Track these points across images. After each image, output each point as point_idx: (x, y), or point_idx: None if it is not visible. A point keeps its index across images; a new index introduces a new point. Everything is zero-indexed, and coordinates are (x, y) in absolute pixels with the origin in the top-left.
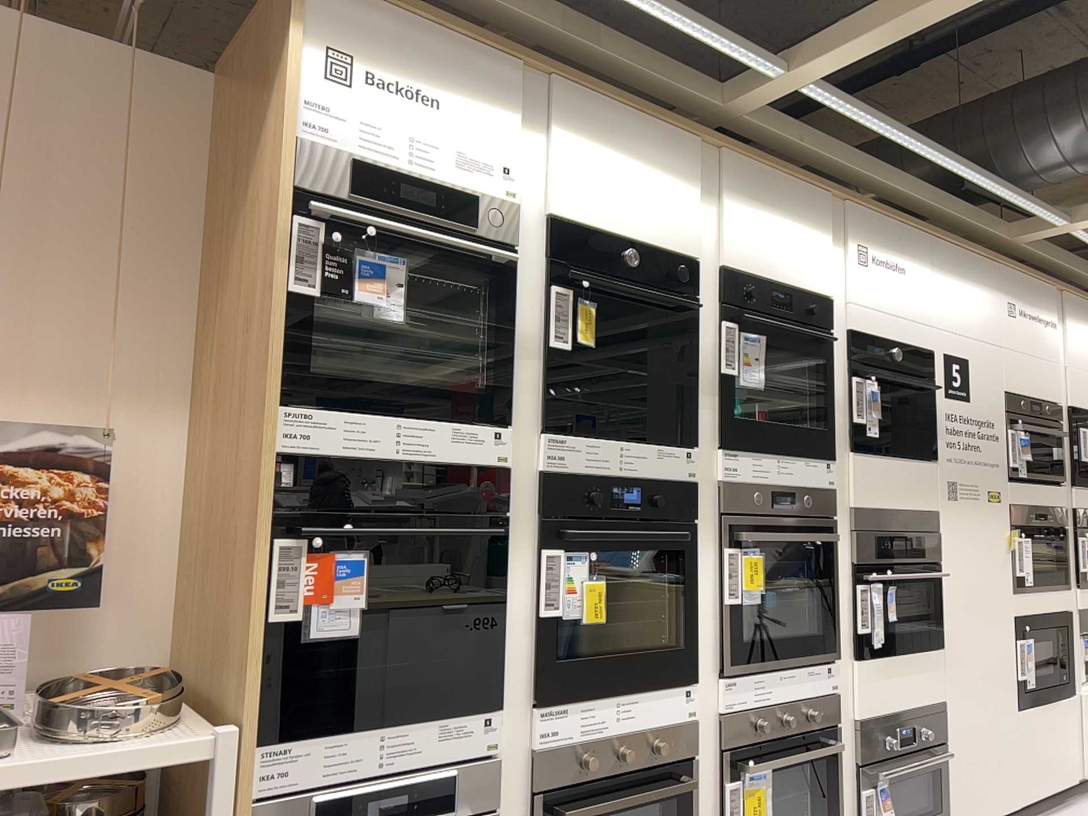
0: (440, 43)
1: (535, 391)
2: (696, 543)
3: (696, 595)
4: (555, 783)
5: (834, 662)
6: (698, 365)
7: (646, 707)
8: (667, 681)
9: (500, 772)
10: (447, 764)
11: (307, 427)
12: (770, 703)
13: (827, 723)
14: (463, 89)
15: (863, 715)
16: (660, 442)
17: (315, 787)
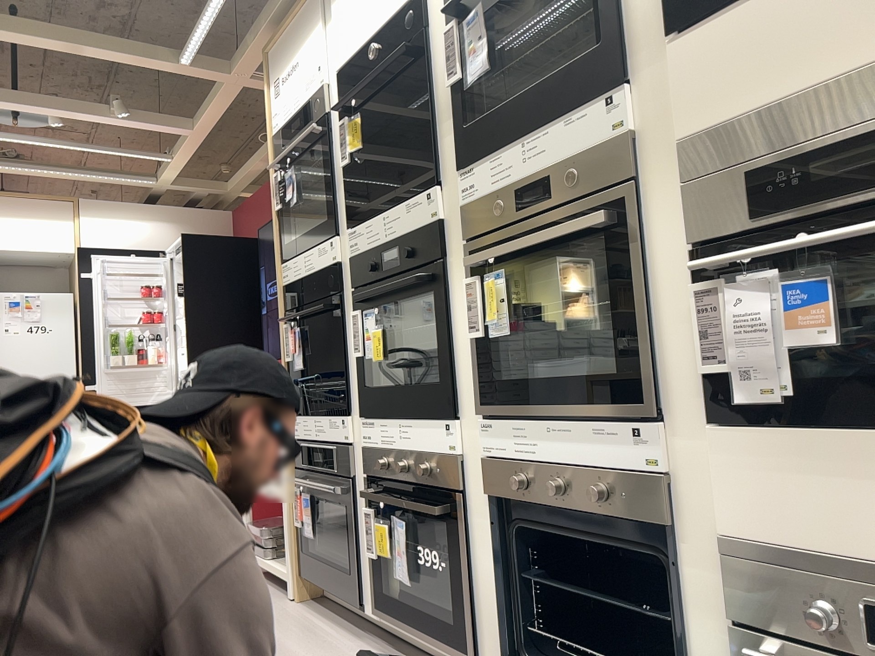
0: (294, 28)
1: (345, 202)
2: (441, 281)
3: (445, 332)
4: (372, 475)
5: (656, 423)
6: (435, 97)
7: (417, 434)
8: (430, 415)
9: (354, 457)
10: (333, 443)
11: (285, 271)
12: (540, 461)
13: (641, 518)
14: (302, 43)
15: (740, 536)
16: (408, 196)
17: (303, 440)
